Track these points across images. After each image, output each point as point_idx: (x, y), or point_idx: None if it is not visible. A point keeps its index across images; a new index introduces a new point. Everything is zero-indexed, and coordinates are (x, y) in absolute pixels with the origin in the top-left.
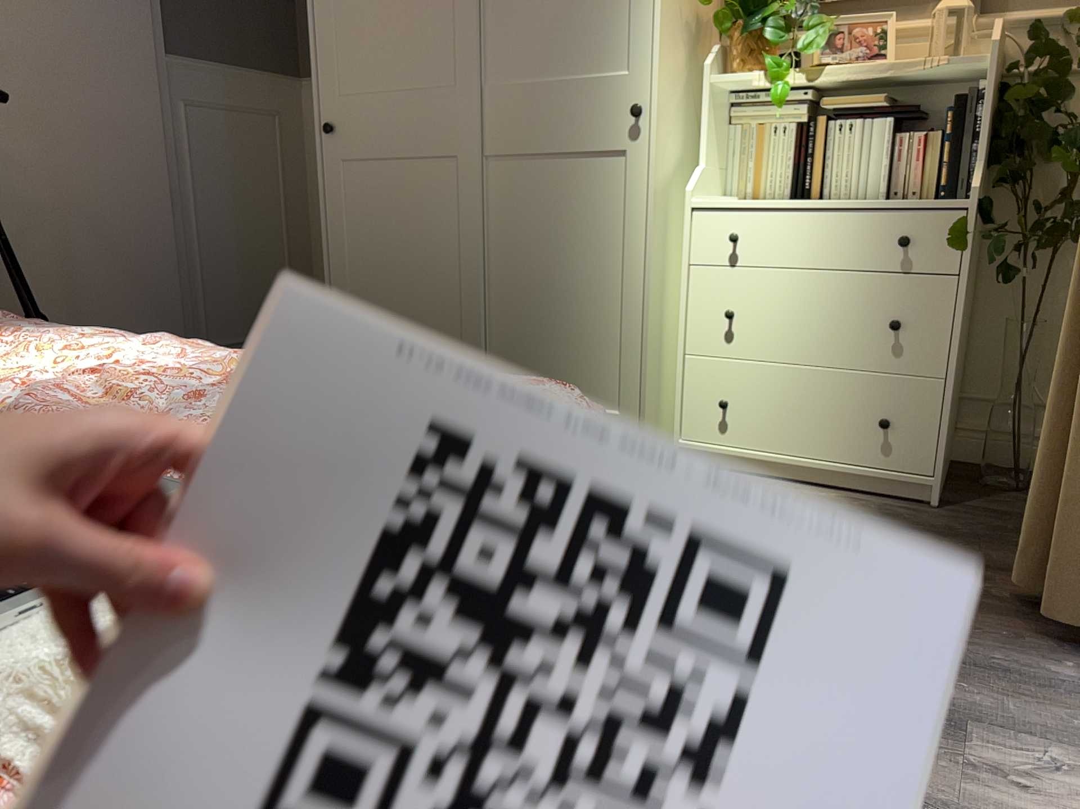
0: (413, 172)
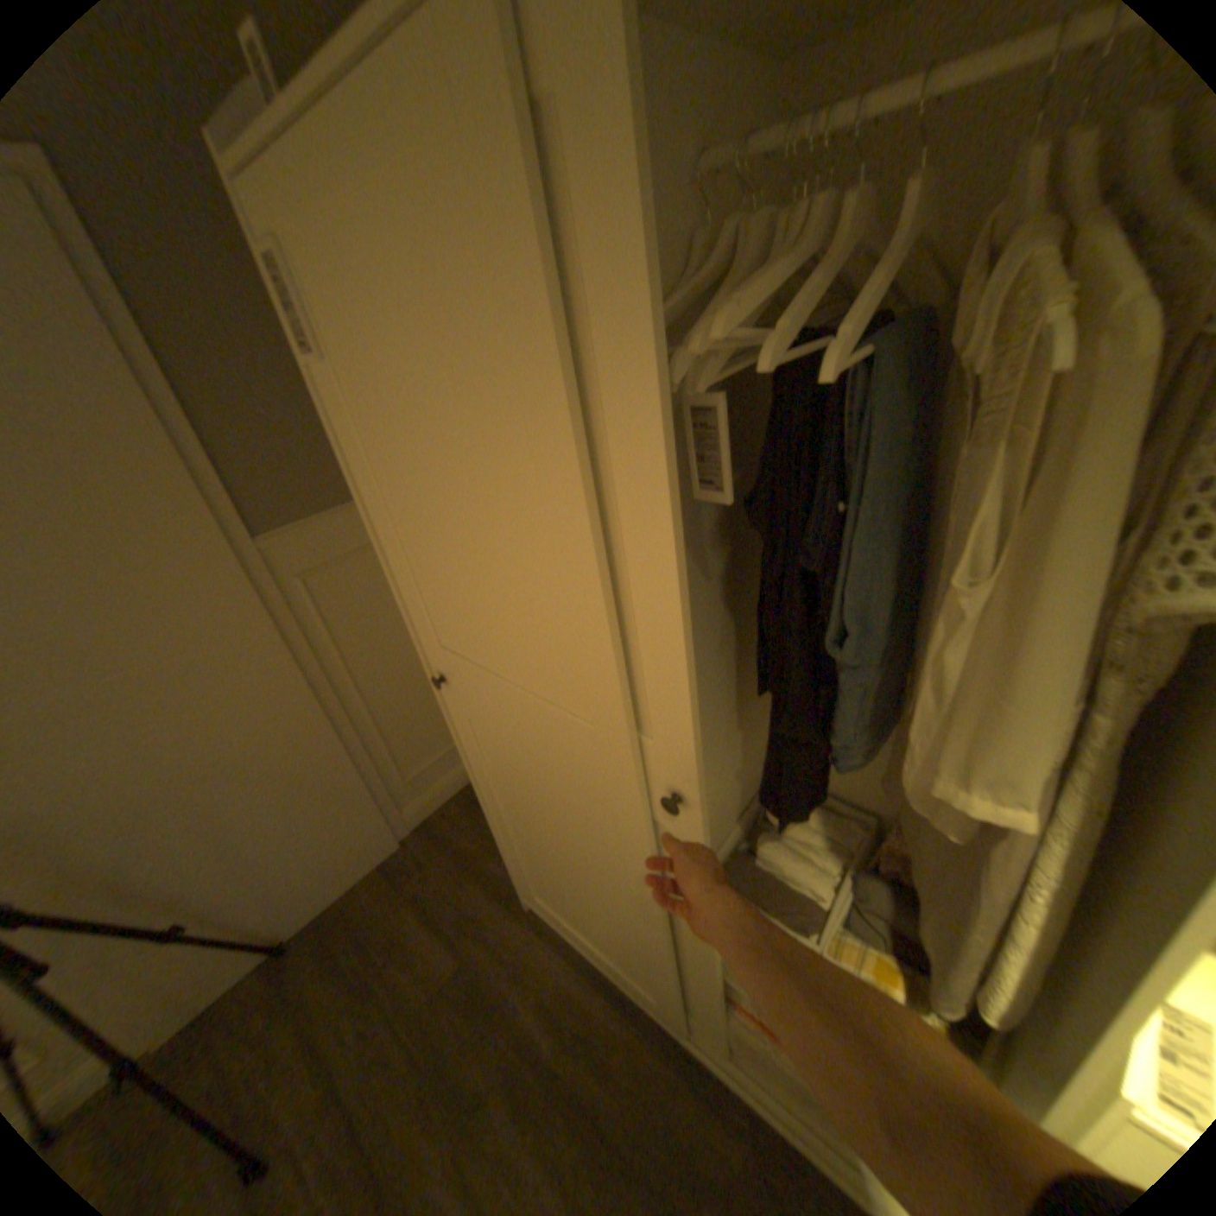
0: (553, 782)
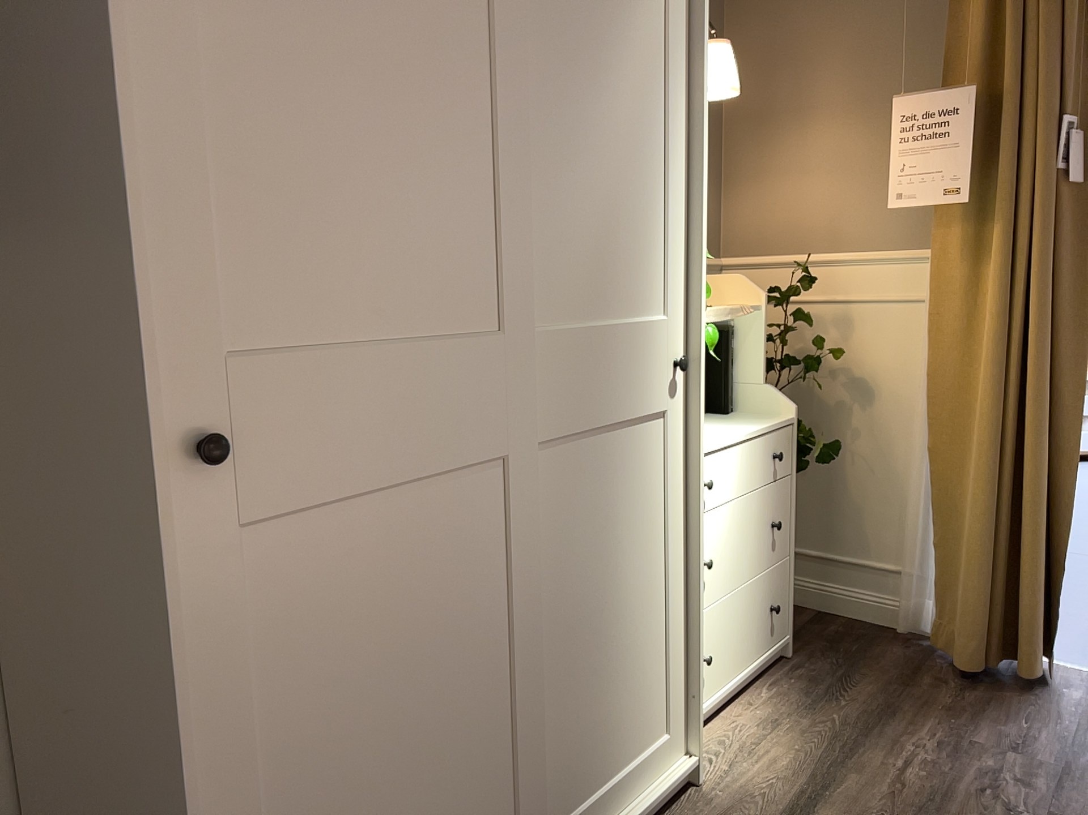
0: (434, 501)
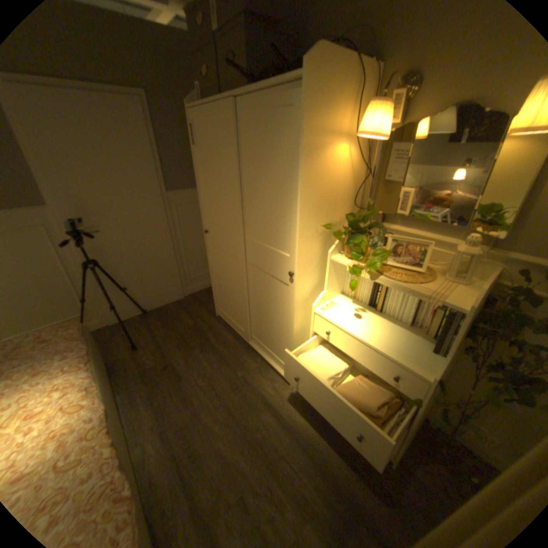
0: (227, 257)
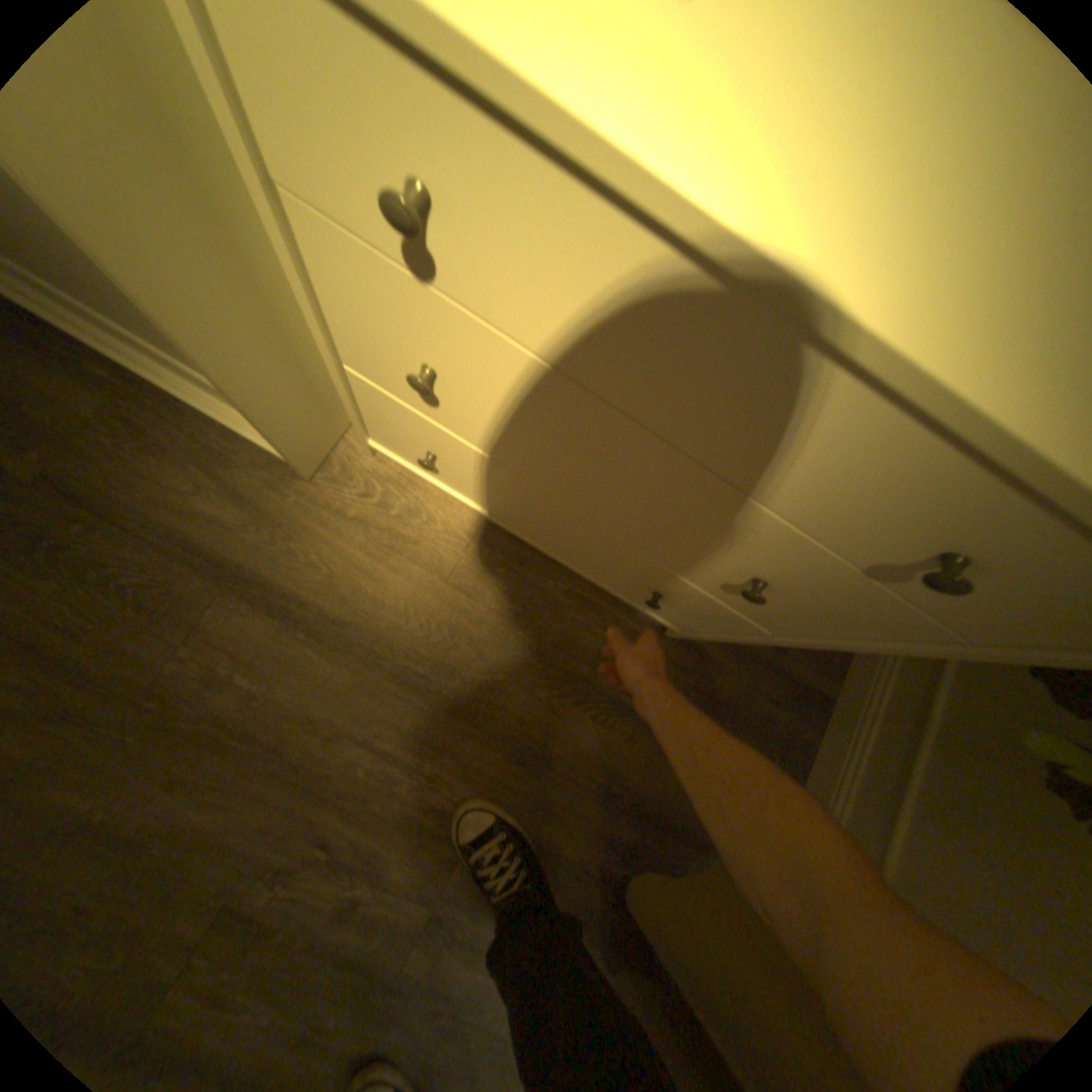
0: None
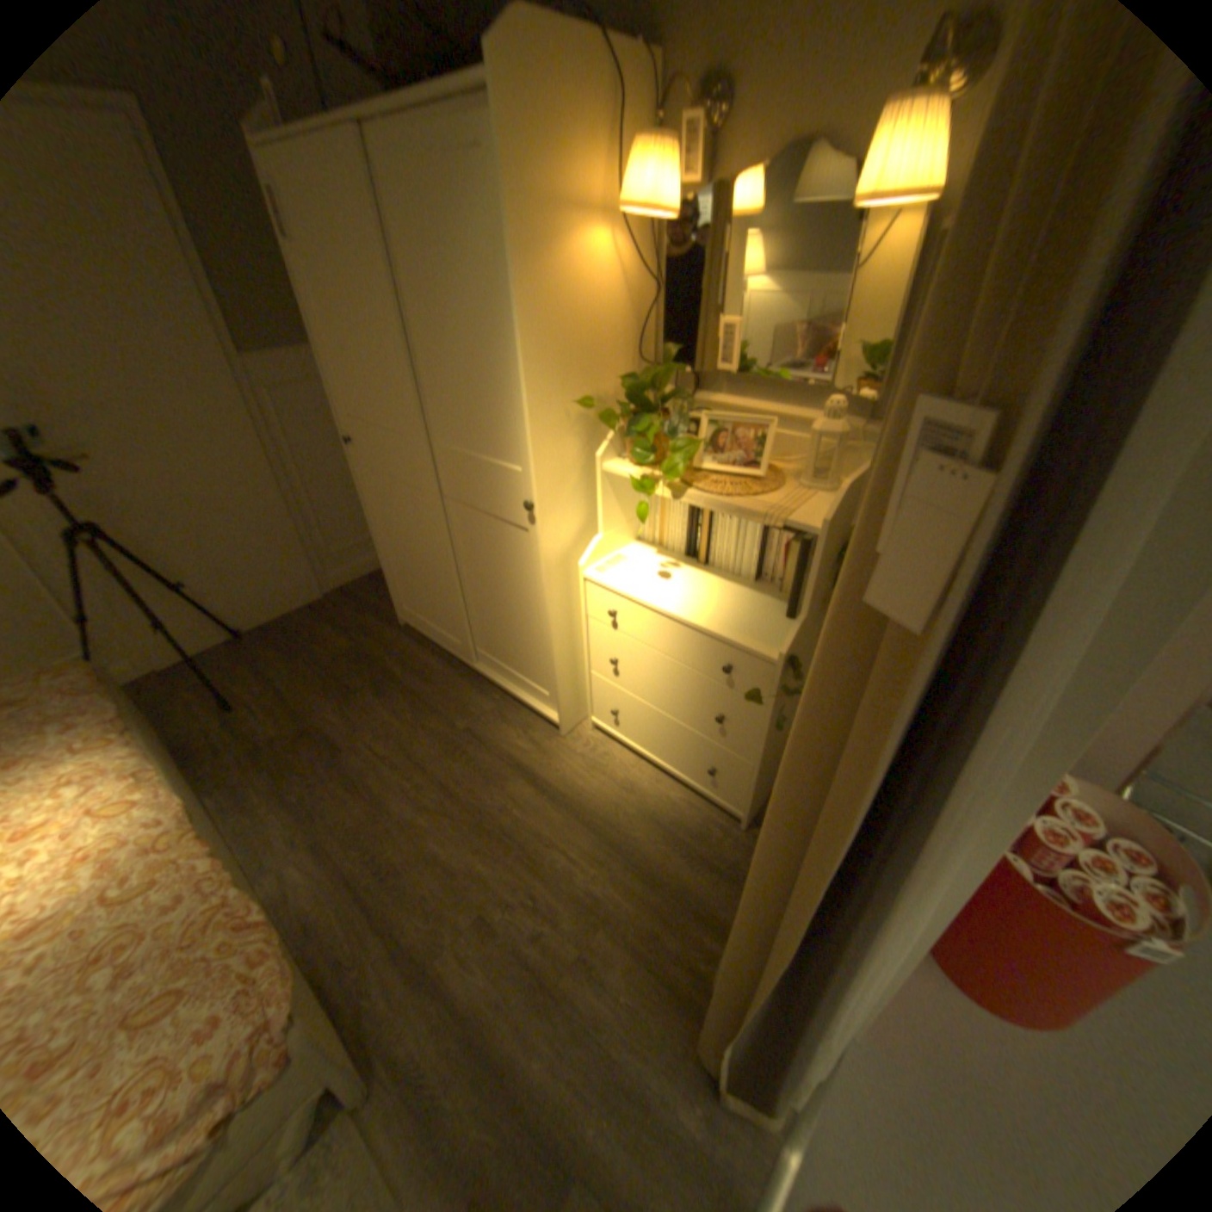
0: (404, 492)
